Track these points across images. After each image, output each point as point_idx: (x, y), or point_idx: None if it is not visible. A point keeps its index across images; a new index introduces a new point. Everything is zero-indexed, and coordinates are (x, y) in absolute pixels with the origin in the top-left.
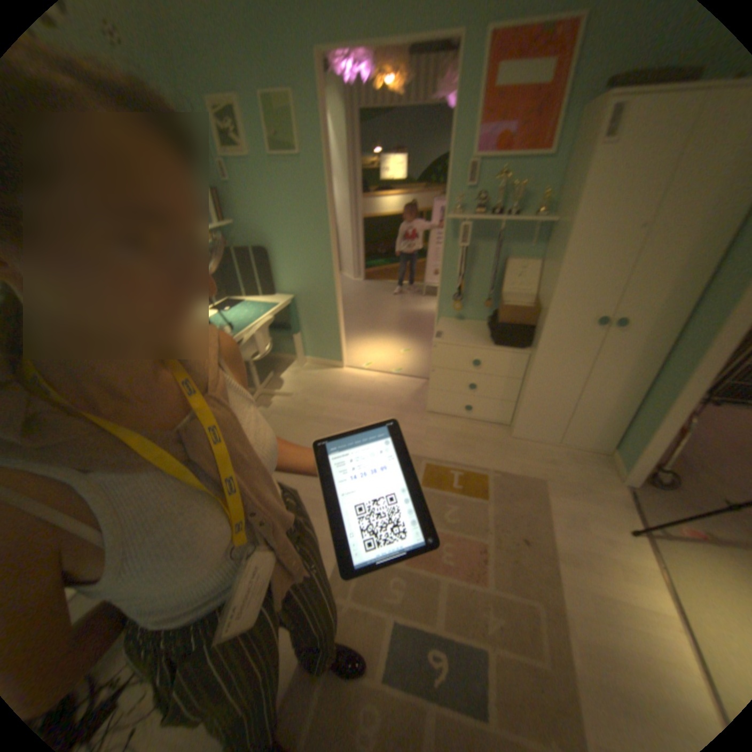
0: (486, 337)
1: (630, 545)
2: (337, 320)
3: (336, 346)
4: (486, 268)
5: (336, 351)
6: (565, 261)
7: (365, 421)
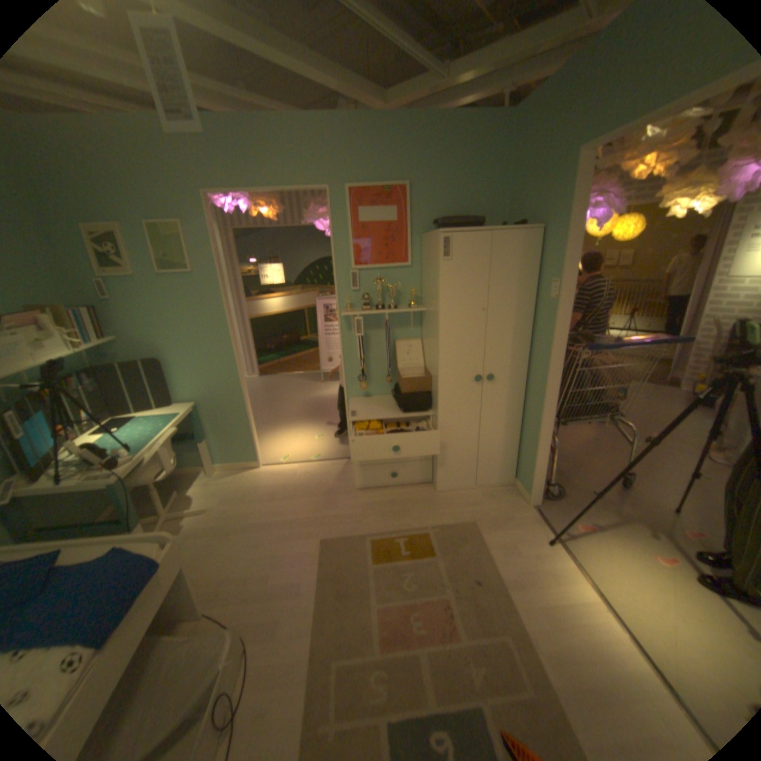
0: (394, 408)
1: (551, 554)
2: (246, 420)
3: (247, 447)
4: (379, 352)
5: (249, 452)
6: (439, 339)
7: (297, 517)
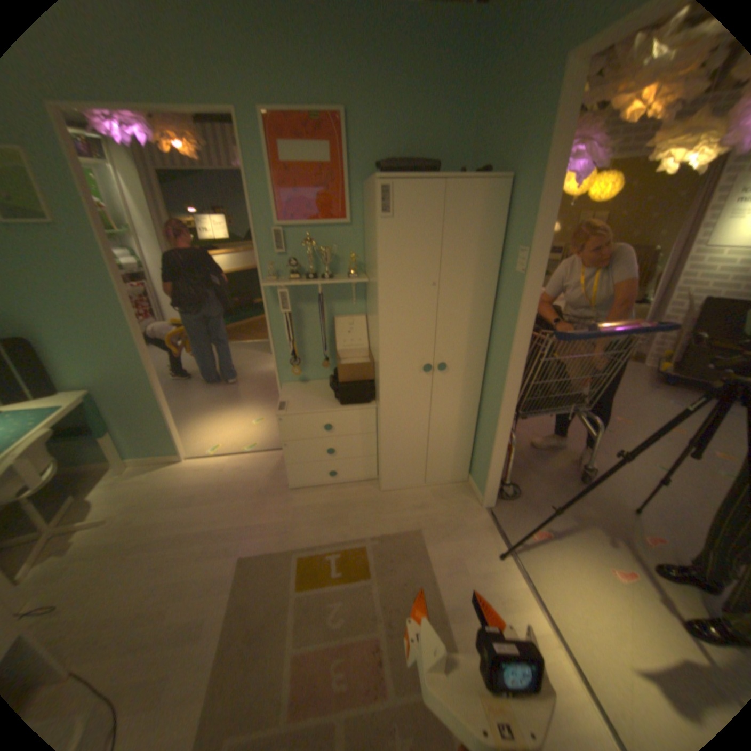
0: (332, 398)
1: (501, 571)
2: (157, 409)
3: (163, 439)
4: (316, 329)
5: (165, 445)
6: (380, 321)
7: (214, 527)
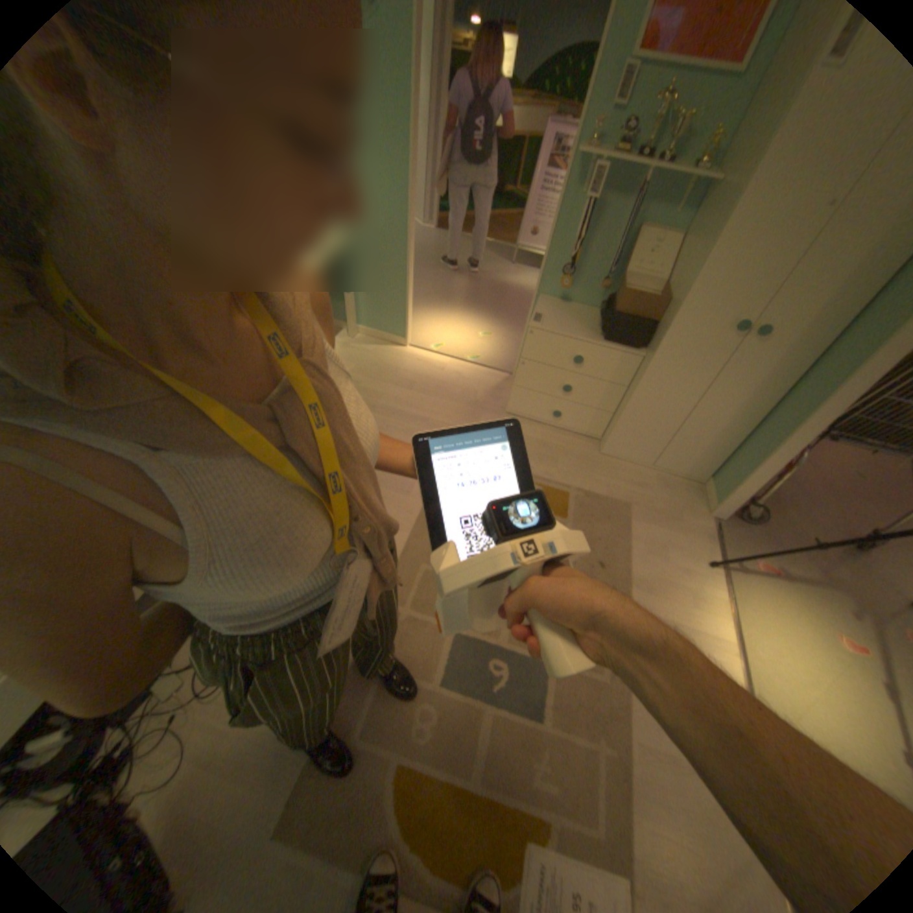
0: (594, 330)
1: (705, 575)
2: (403, 282)
3: (398, 317)
4: (610, 236)
5: (398, 324)
6: (719, 240)
7: (430, 417)
